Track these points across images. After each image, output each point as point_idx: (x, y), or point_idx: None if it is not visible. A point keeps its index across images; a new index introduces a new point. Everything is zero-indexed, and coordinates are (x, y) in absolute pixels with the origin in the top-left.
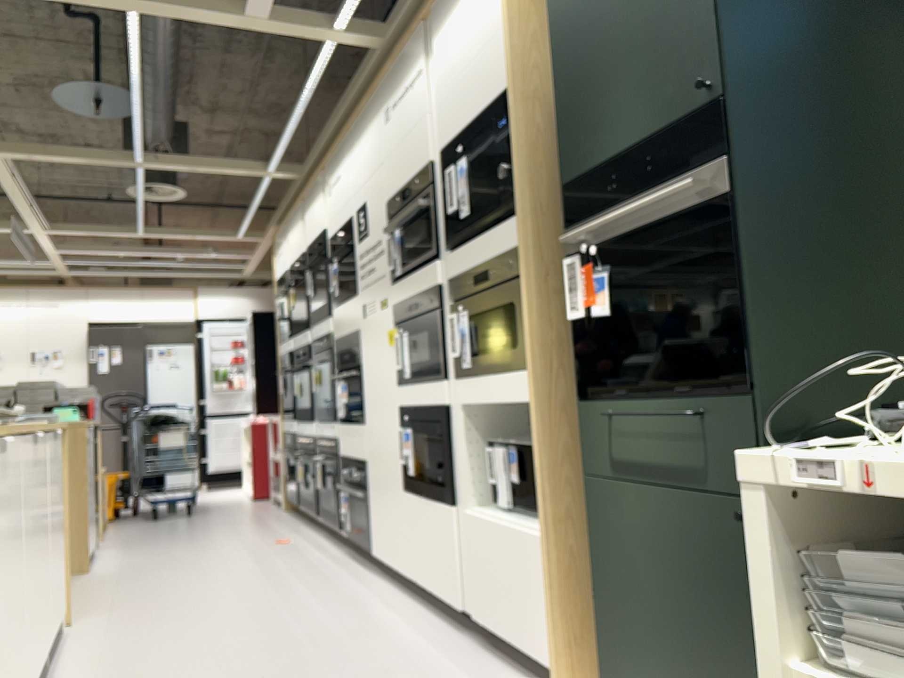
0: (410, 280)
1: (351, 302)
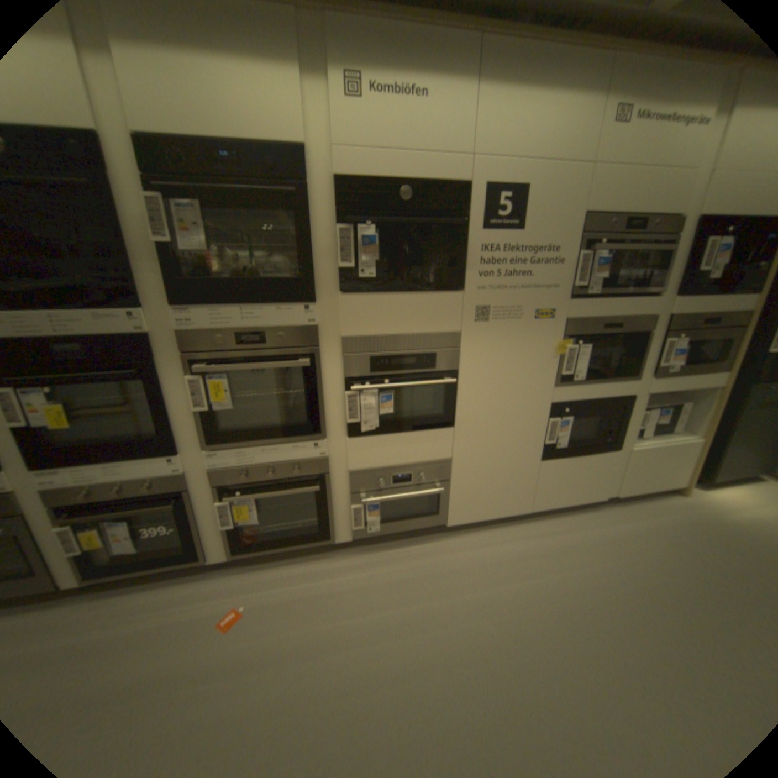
0: (612, 303)
1: (442, 297)
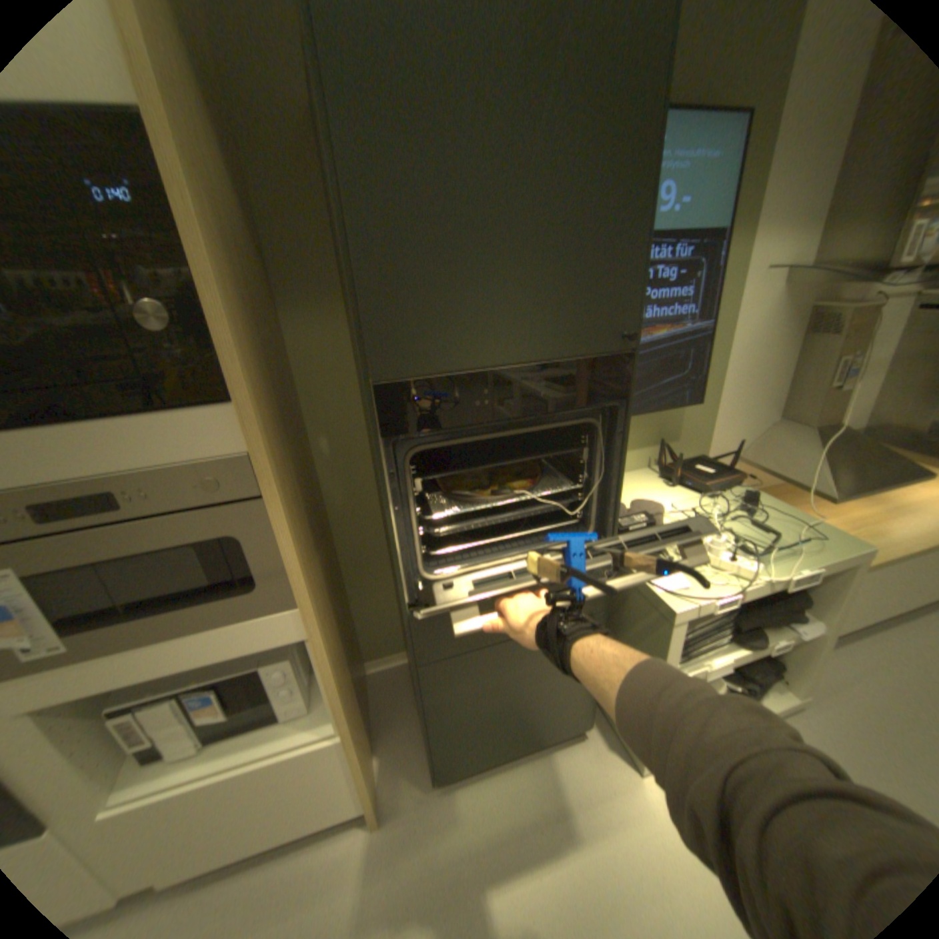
0: None
1: None
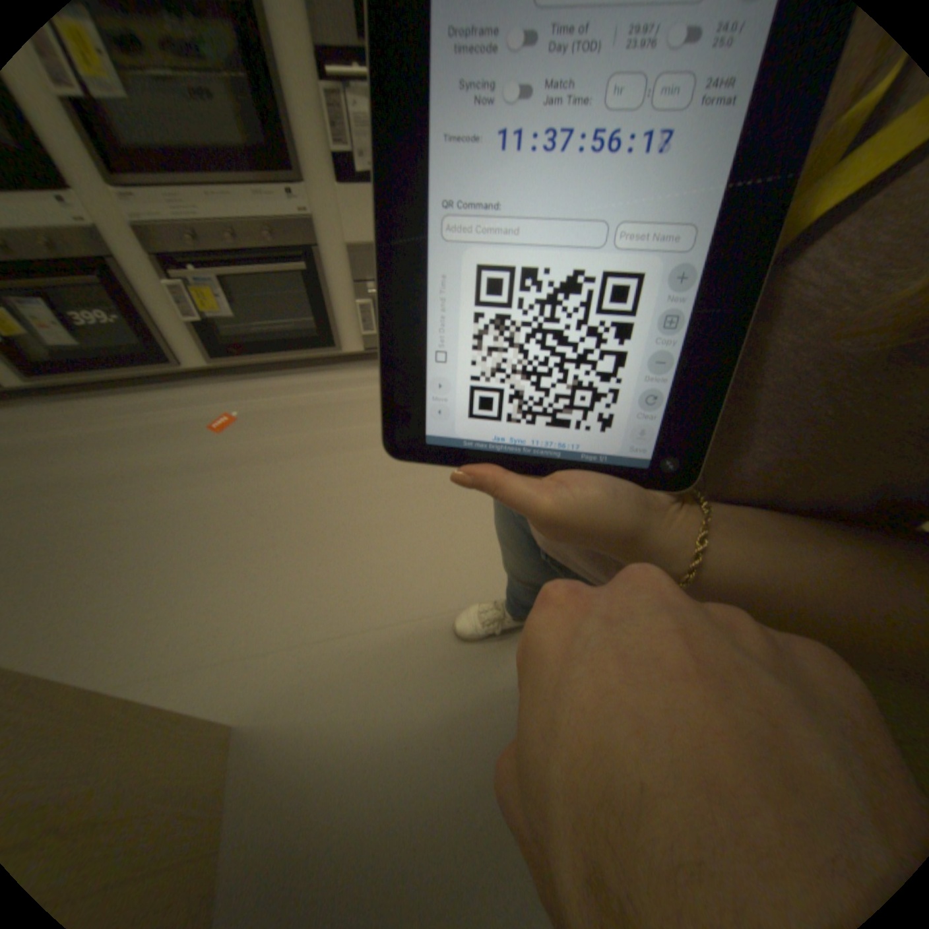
0: None
1: None
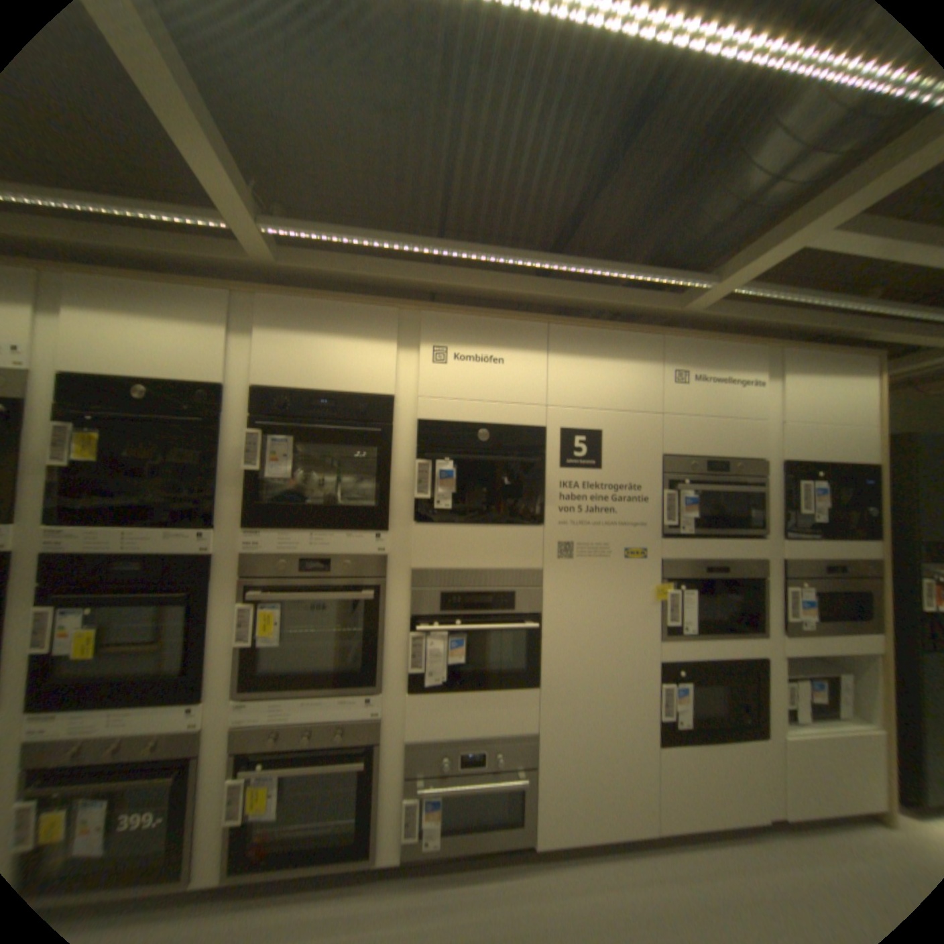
0: (711, 544)
1: (520, 531)
